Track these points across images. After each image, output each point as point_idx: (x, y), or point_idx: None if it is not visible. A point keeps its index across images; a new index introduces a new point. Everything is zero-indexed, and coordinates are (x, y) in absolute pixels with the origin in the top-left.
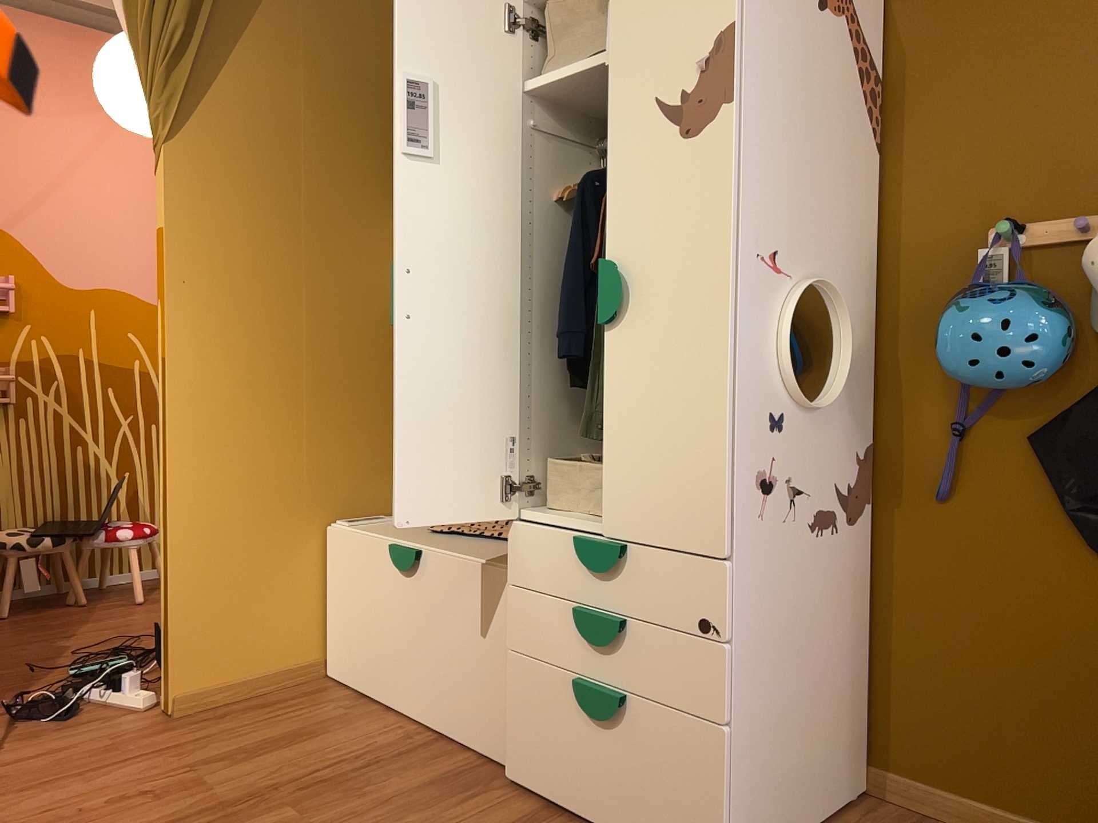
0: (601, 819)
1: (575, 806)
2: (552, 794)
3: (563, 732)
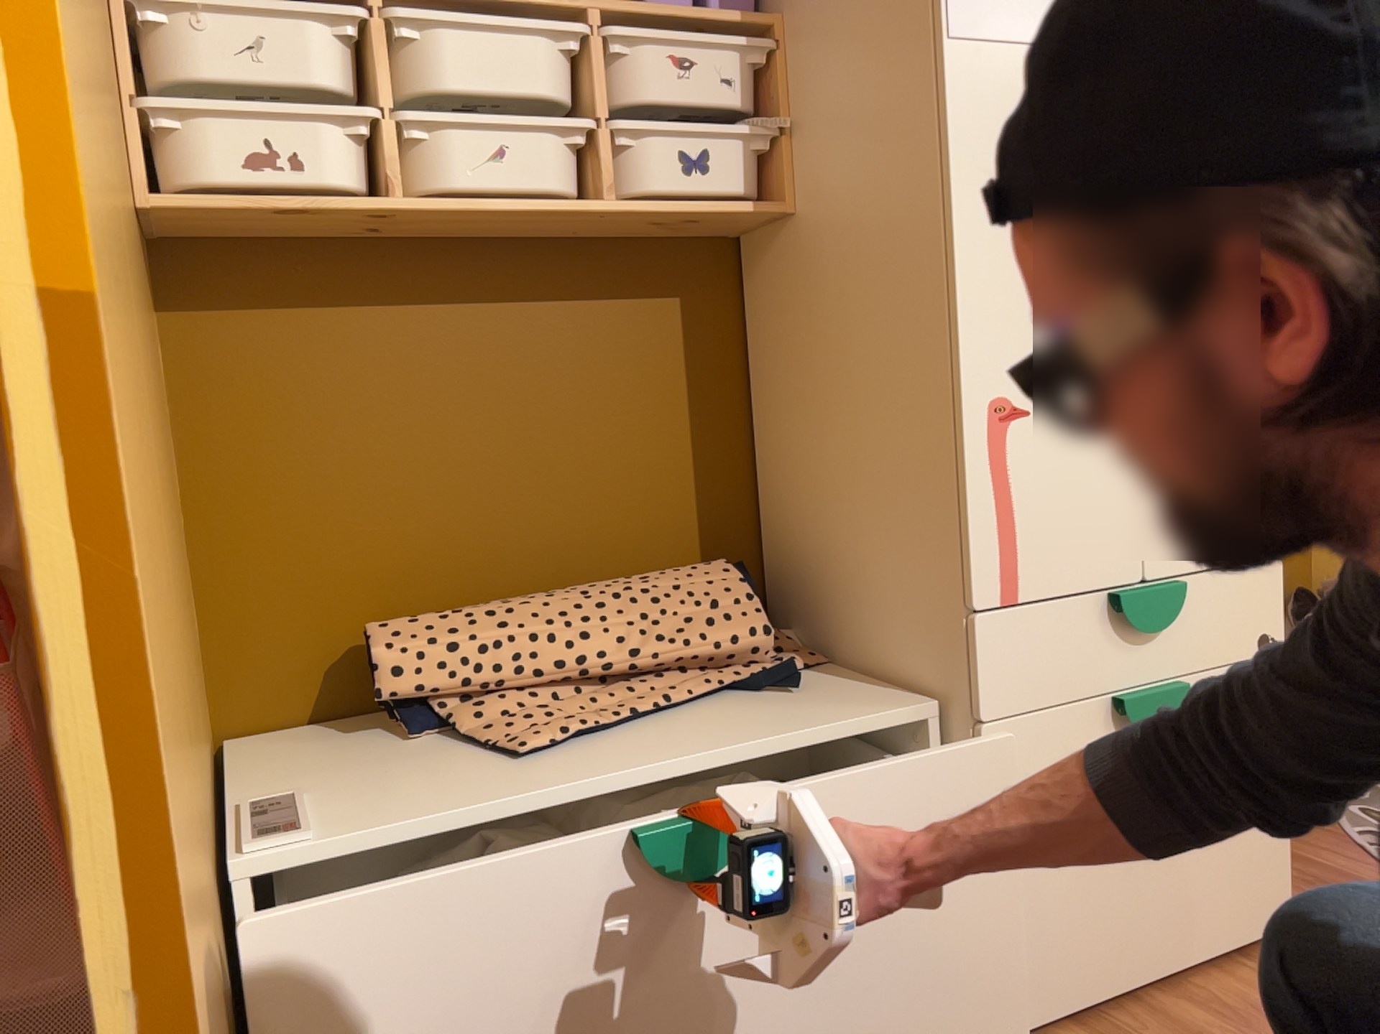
0: (1158, 965)
1: (1123, 979)
2: (1086, 994)
3: (1098, 892)
